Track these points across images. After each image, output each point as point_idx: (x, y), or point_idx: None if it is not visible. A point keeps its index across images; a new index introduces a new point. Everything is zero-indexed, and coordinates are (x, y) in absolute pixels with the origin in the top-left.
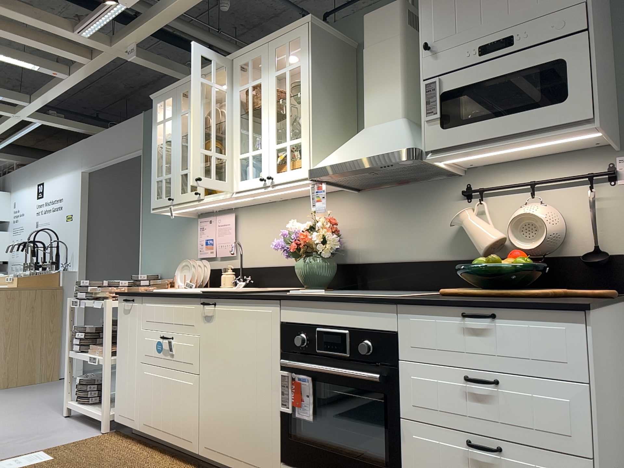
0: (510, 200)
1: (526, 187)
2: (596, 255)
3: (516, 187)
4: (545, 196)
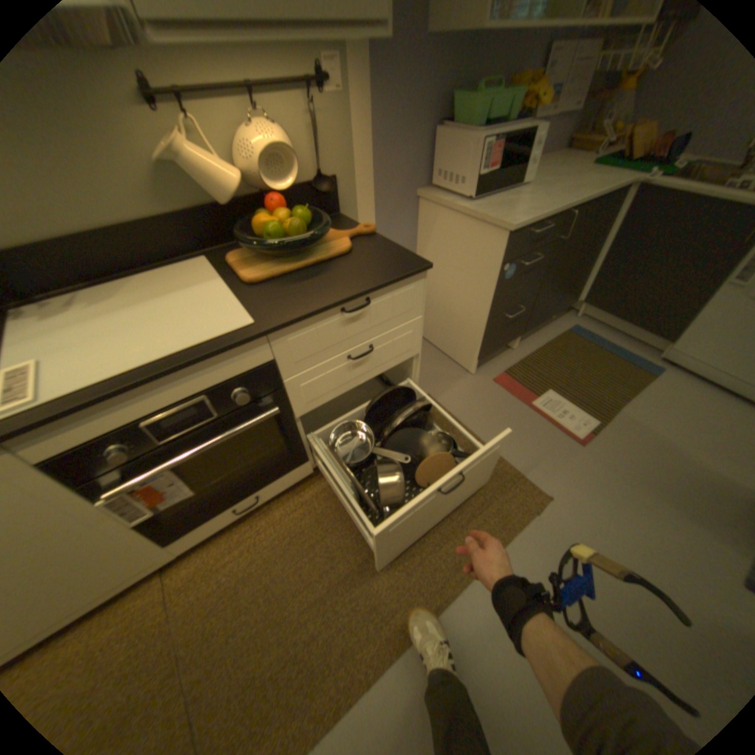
0: (220, 111)
1: (236, 90)
2: (321, 181)
3: (227, 89)
4: (261, 106)
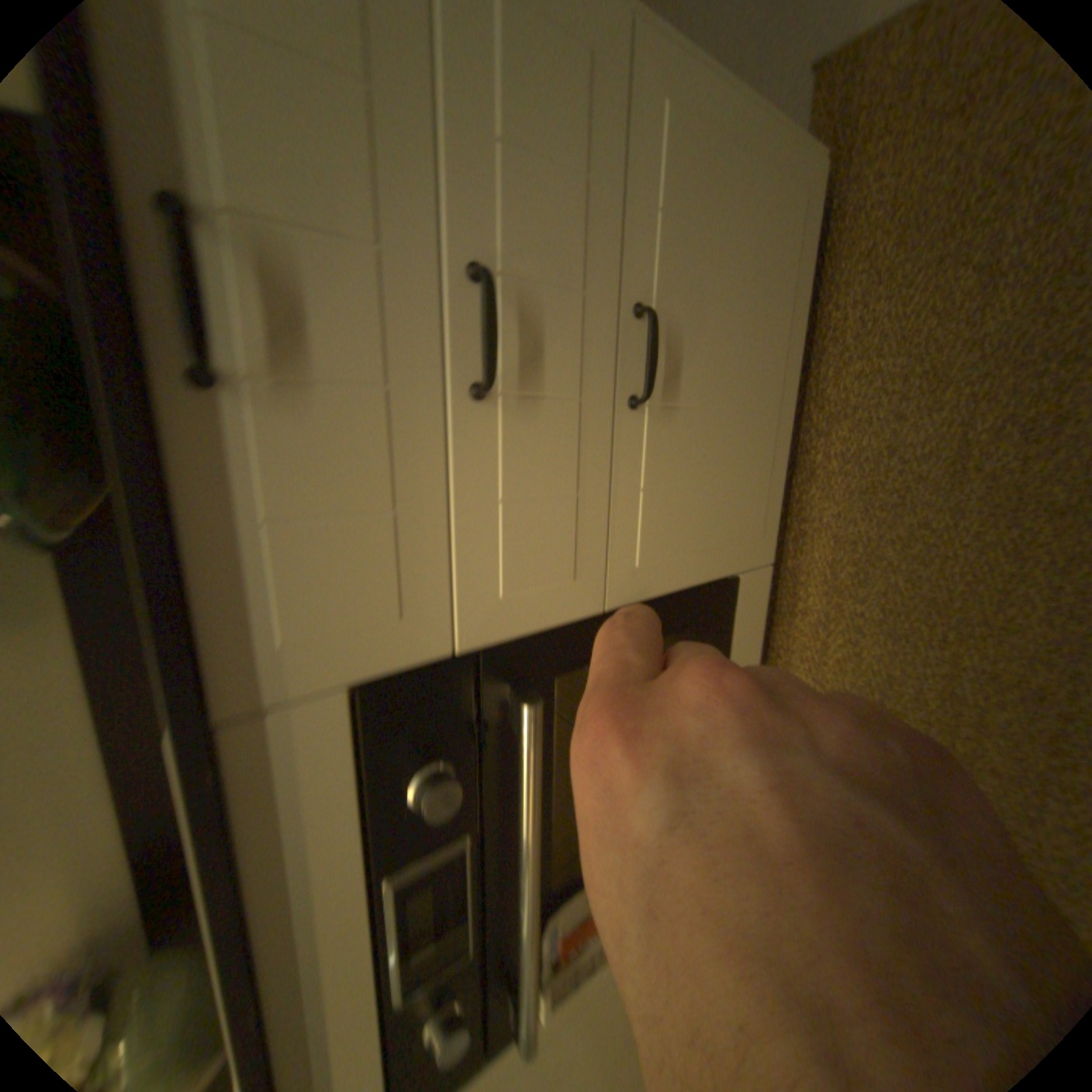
0: None
1: None
2: None
3: None
4: None
